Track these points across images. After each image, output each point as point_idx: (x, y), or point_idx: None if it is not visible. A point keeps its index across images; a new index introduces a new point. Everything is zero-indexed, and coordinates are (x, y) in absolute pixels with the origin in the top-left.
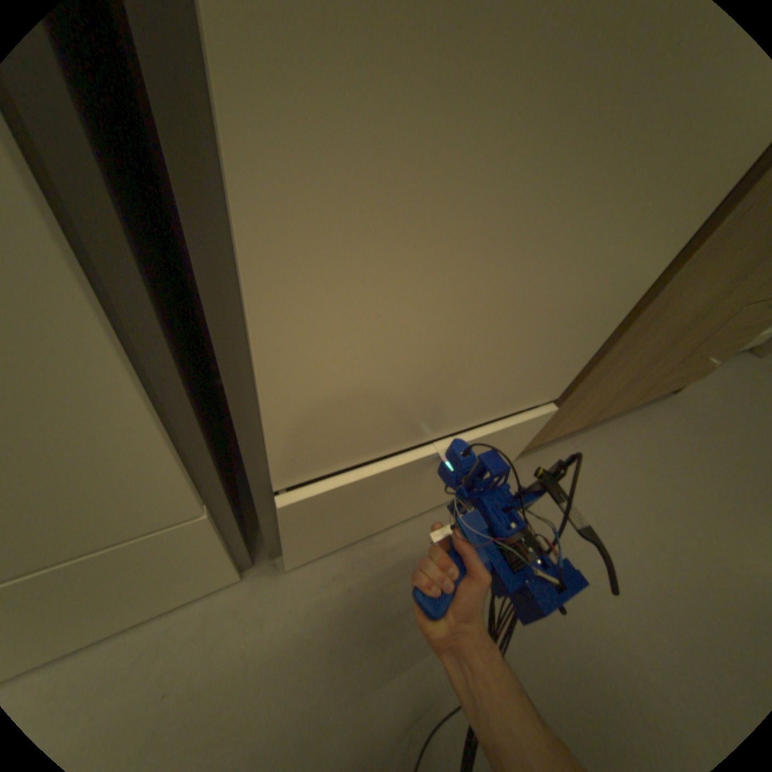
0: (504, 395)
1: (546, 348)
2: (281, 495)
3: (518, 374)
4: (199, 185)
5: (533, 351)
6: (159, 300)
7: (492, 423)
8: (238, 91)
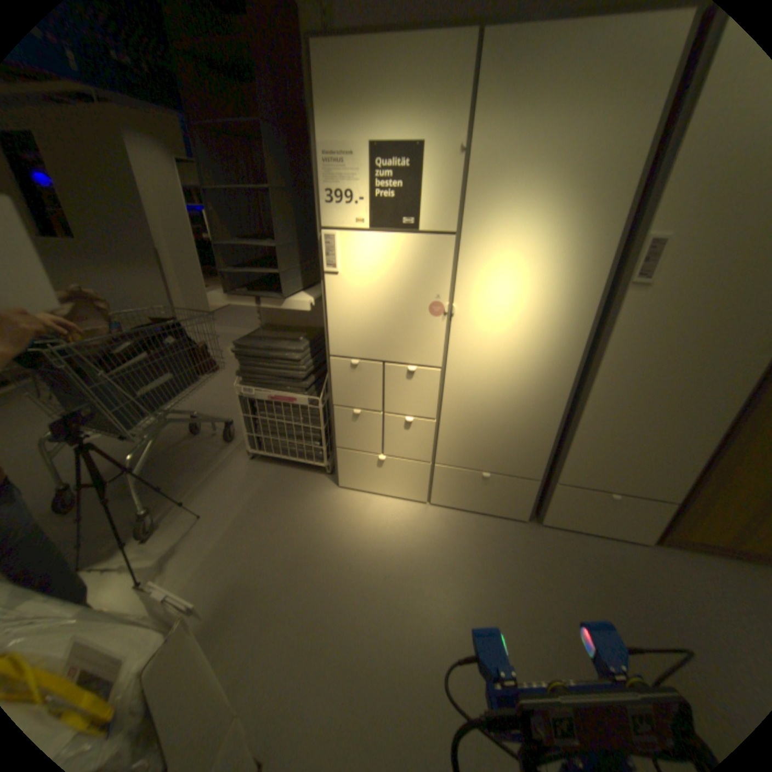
0: (645, 489)
1: (659, 474)
2: (559, 489)
3: (649, 481)
4: (575, 425)
5: (653, 474)
6: (558, 436)
7: (643, 502)
8: (584, 420)
